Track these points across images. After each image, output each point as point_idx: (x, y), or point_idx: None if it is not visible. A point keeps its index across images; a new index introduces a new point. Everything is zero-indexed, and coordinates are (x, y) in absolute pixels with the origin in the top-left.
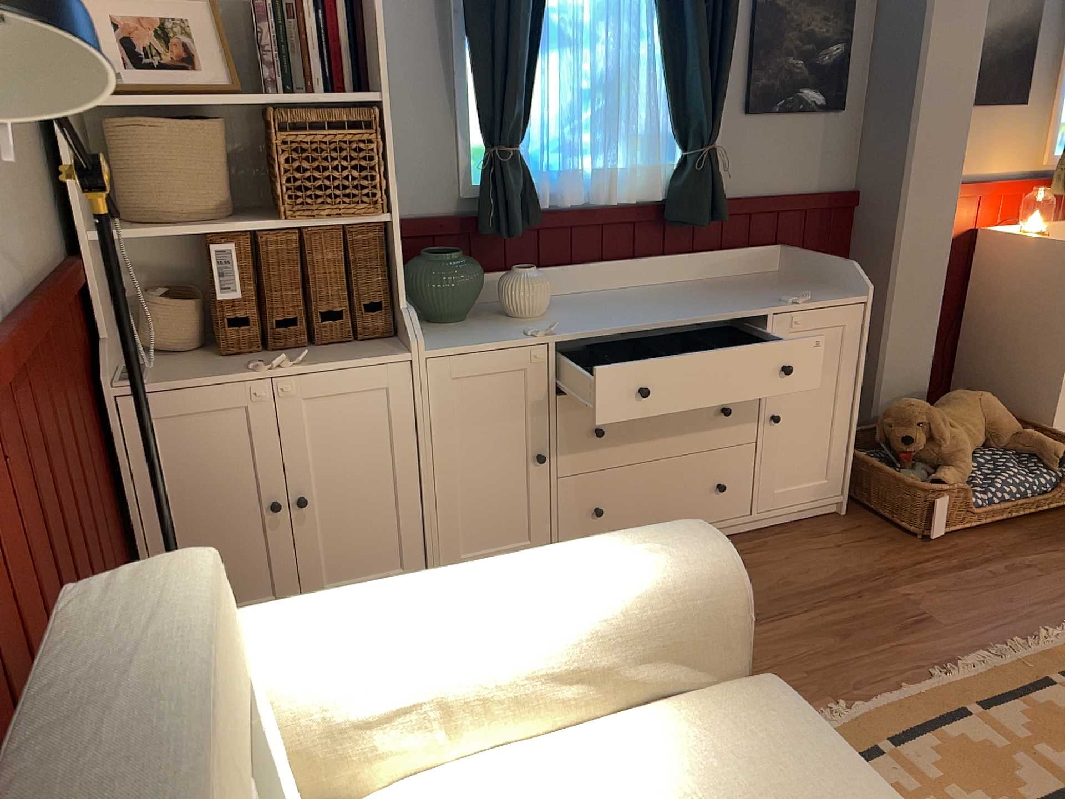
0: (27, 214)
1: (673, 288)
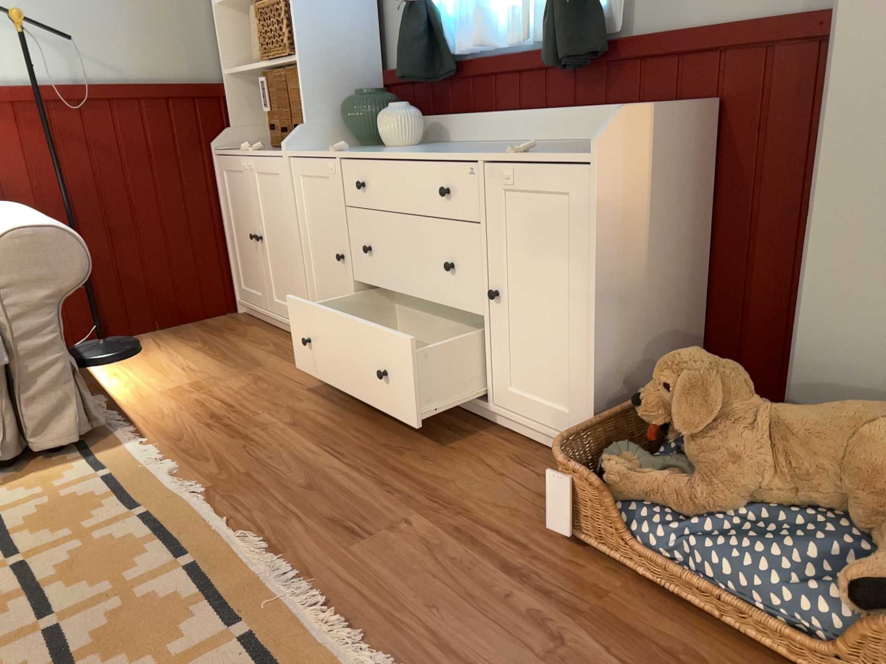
0: (160, 56)
1: (550, 143)
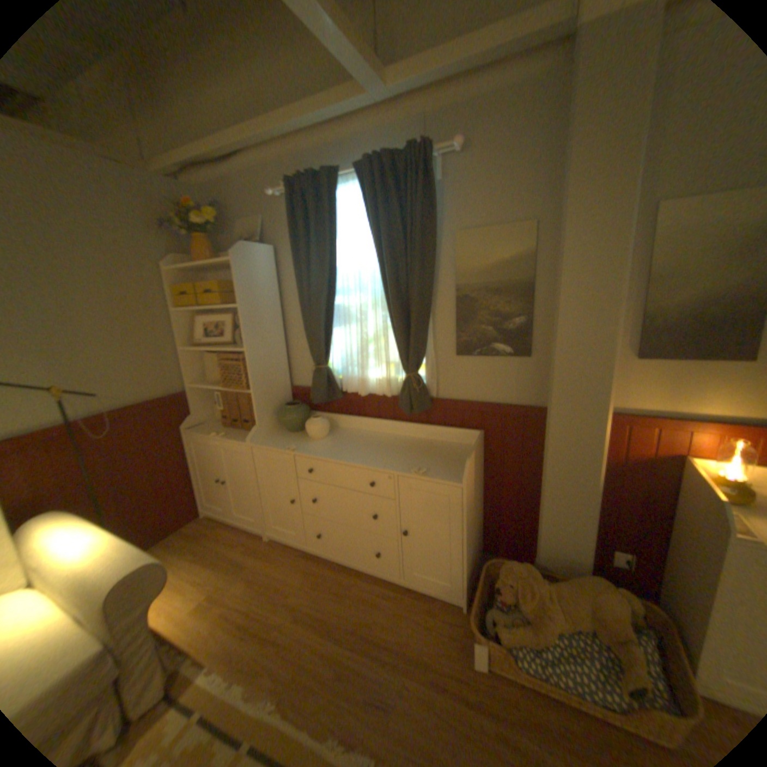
0: (144, 382)
1: (405, 439)
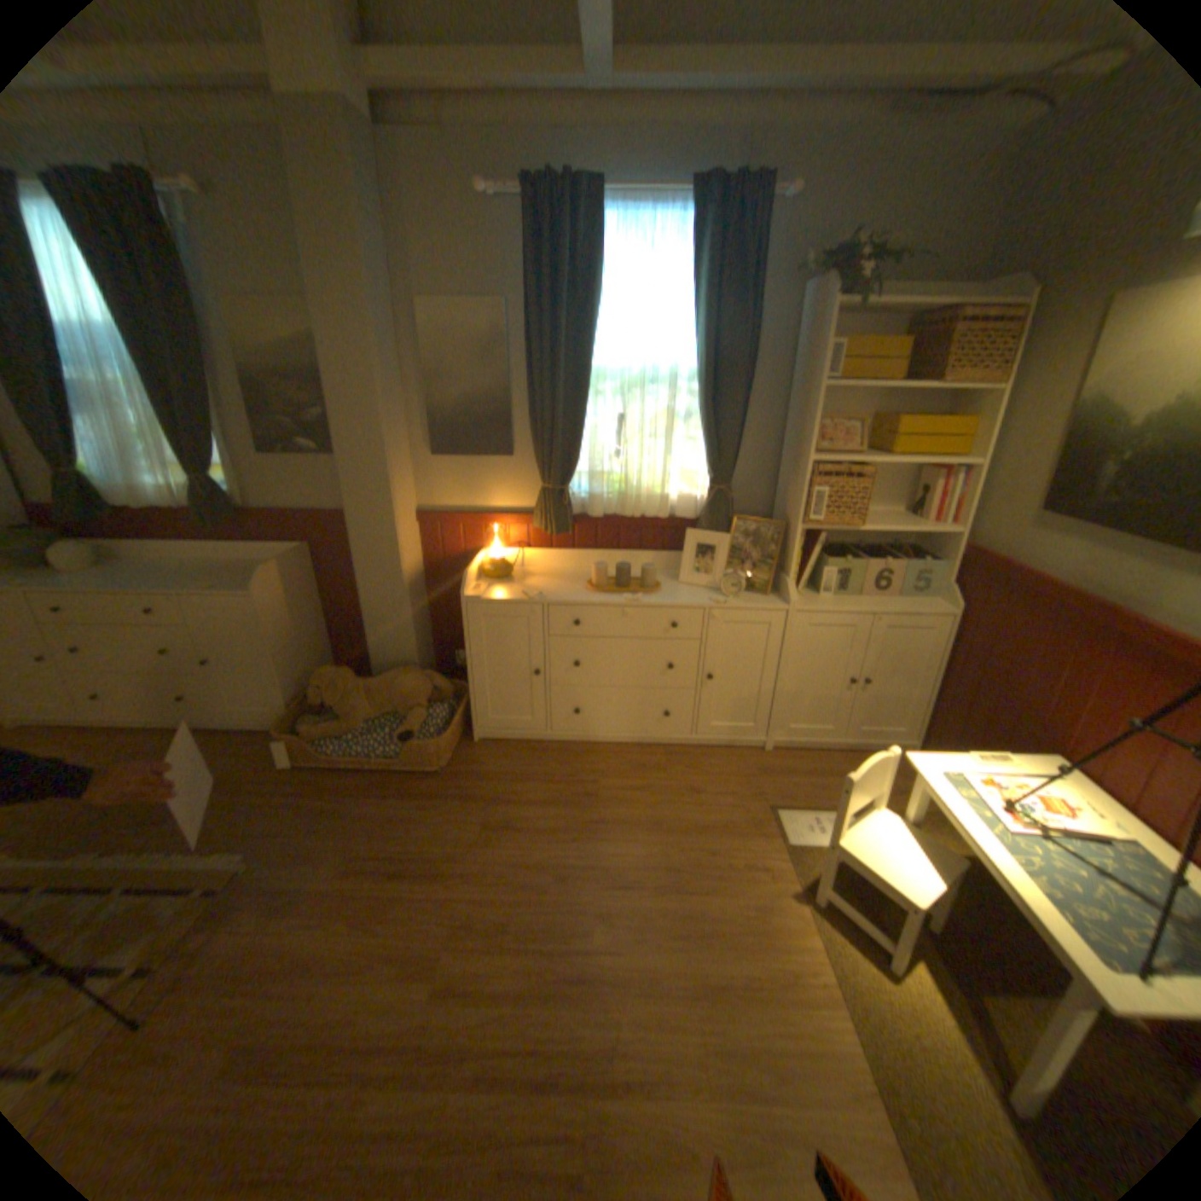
0: None
1: (211, 564)
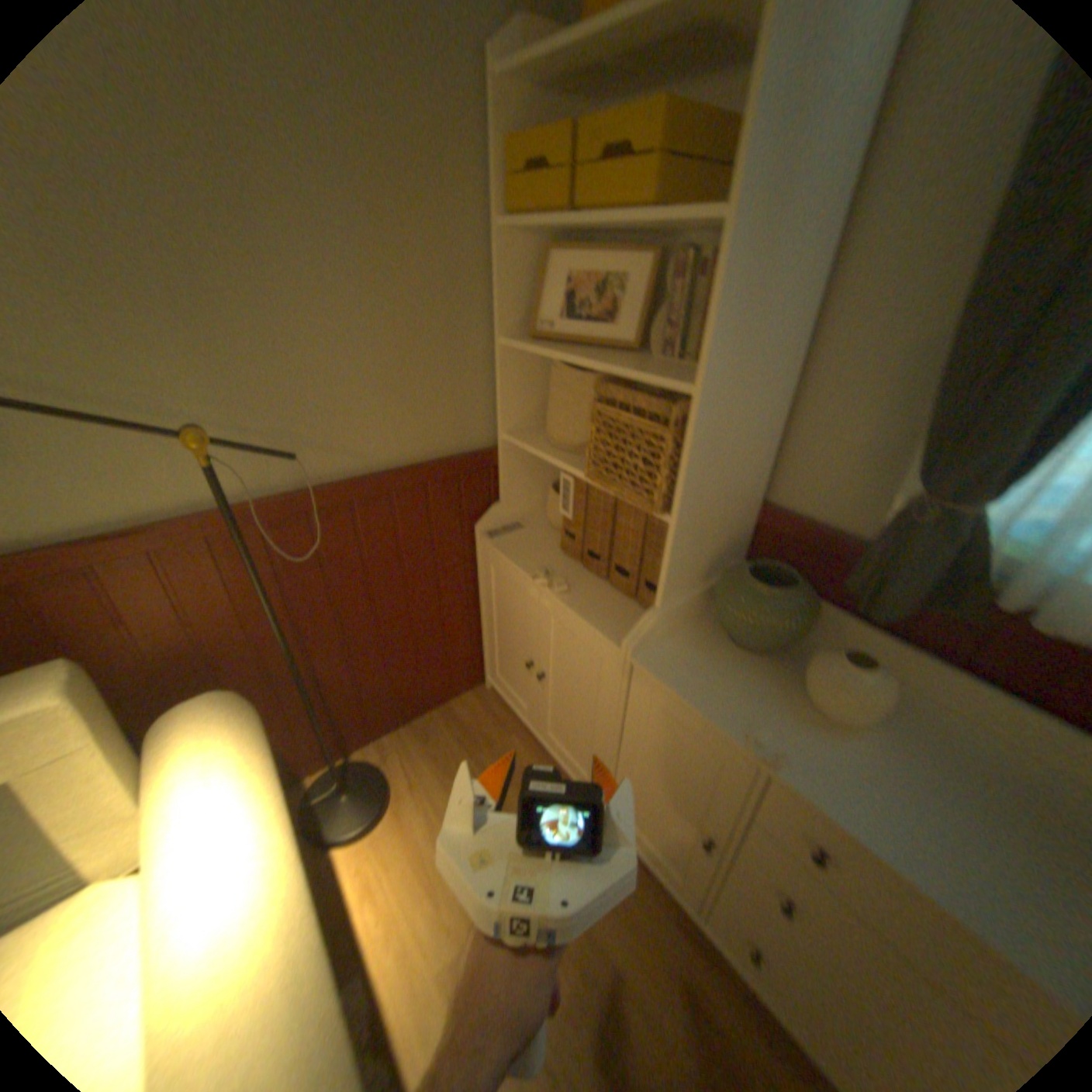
0: (420, 418)
1: None
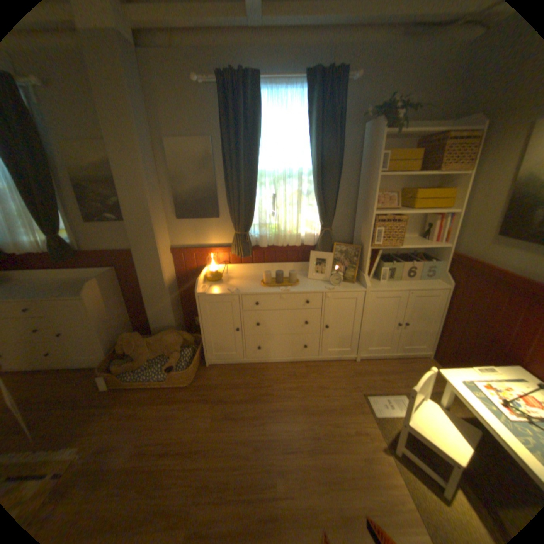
0: None
1: (62, 281)
